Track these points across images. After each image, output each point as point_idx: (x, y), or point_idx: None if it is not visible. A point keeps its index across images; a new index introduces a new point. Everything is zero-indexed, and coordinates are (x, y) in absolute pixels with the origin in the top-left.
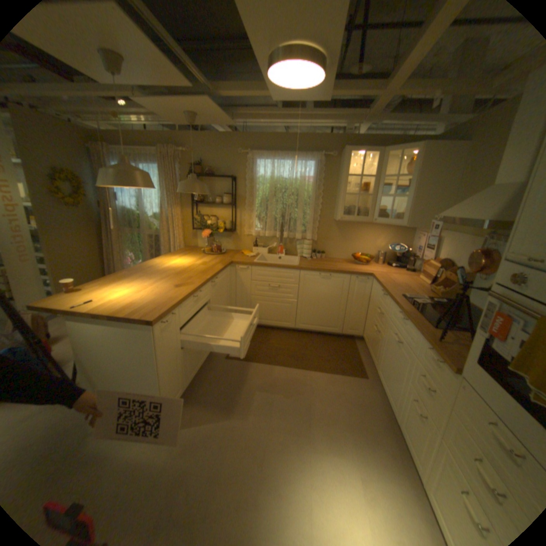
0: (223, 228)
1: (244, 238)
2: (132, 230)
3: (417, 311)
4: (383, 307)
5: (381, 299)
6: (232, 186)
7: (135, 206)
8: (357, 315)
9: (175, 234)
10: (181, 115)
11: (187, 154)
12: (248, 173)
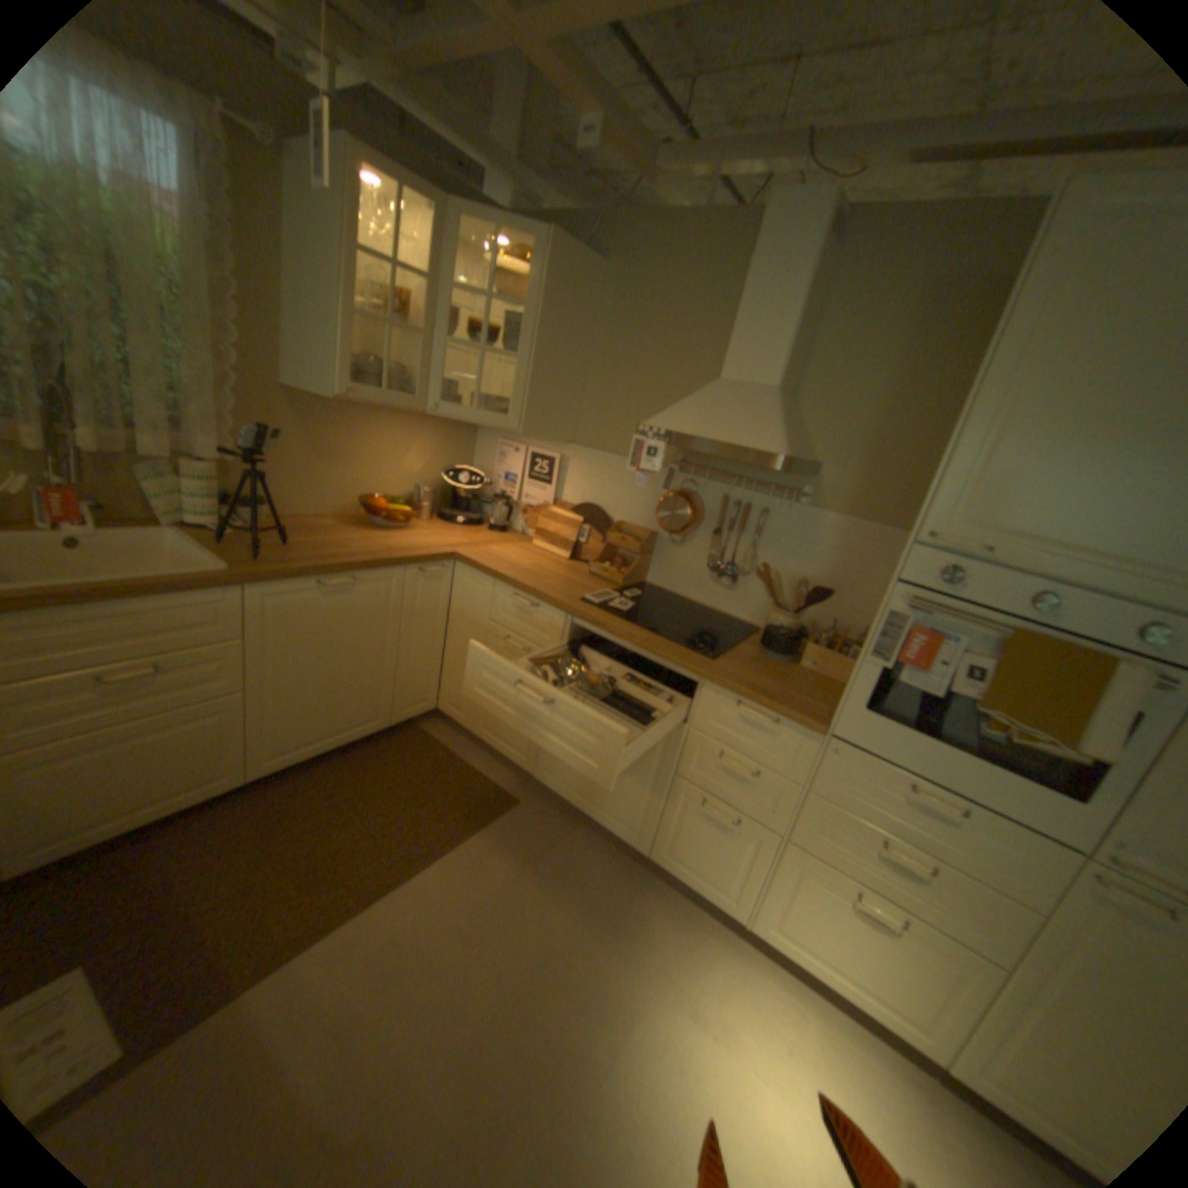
0: None
1: None
2: None
3: (646, 632)
4: (527, 635)
5: (507, 616)
6: None
7: None
8: (423, 667)
9: None
10: None
11: None
12: None
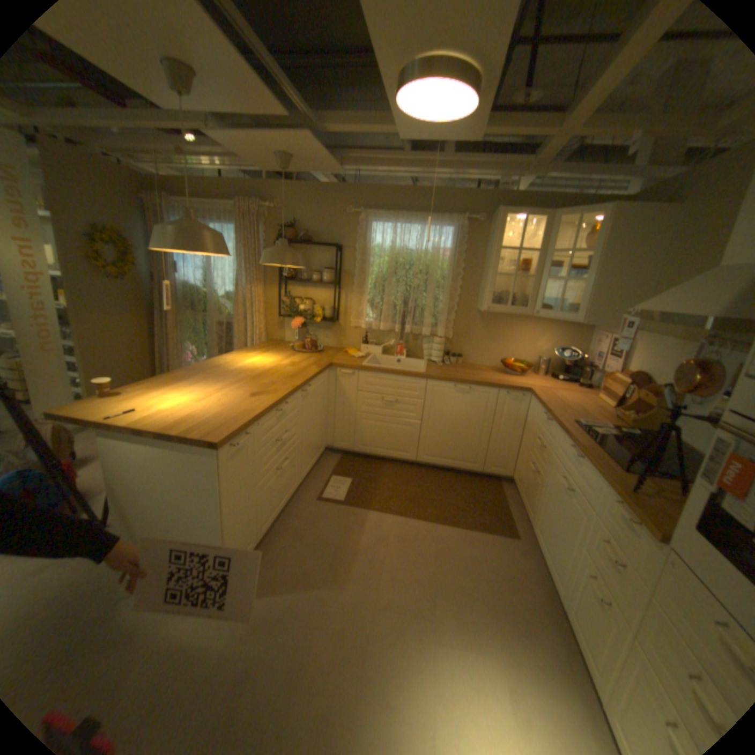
0: (321, 316)
1: (350, 331)
2: (195, 315)
3: (597, 445)
4: (546, 437)
5: (542, 425)
6: (336, 259)
7: (201, 282)
8: (505, 447)
9: (254, 322)
10: (270, 157)
11: (276, 212)
12: (359, 241)
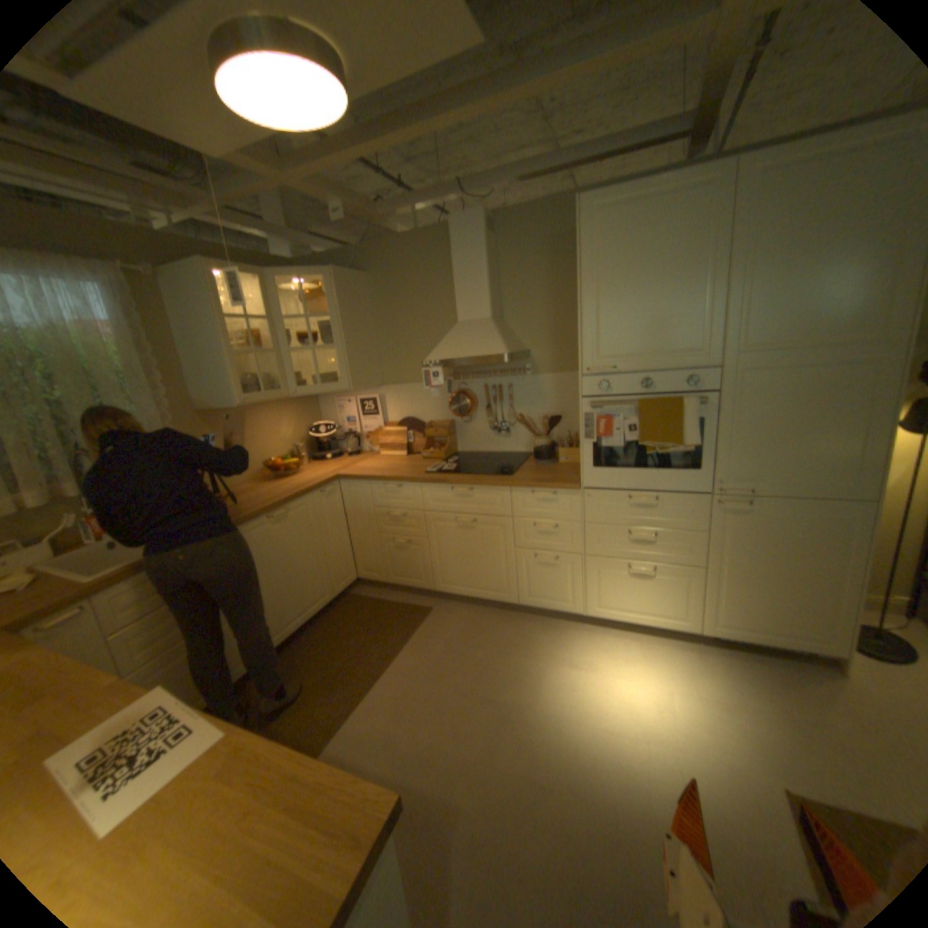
0: None
1: None
2: None
3: (469, 476)
4: (400, 506)
5: (384, 500)
6: None
7: None
8: (341, 553)
9: None
10: None
11: None
12: None
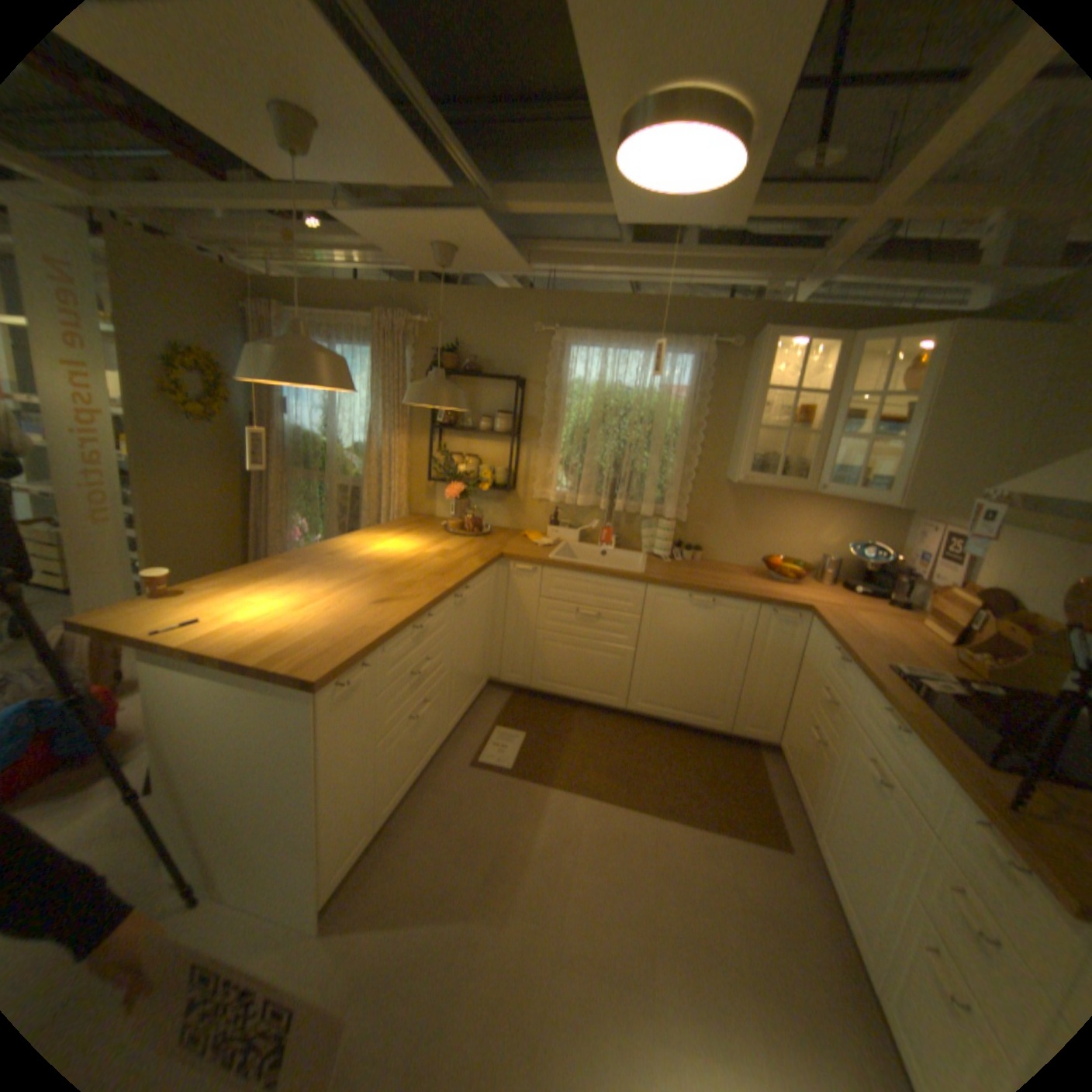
0: (490, 482)
1: (532, 506)
2: (309, 475)
3: (935, 715)
4: (839, 689)
5: (832, 669)
6: (516, 399)
7: (320, 428)
8: (769, 697)
9: (392, 488)
10: (425, 250)
11: (432, 330)
12: (551, 373)
